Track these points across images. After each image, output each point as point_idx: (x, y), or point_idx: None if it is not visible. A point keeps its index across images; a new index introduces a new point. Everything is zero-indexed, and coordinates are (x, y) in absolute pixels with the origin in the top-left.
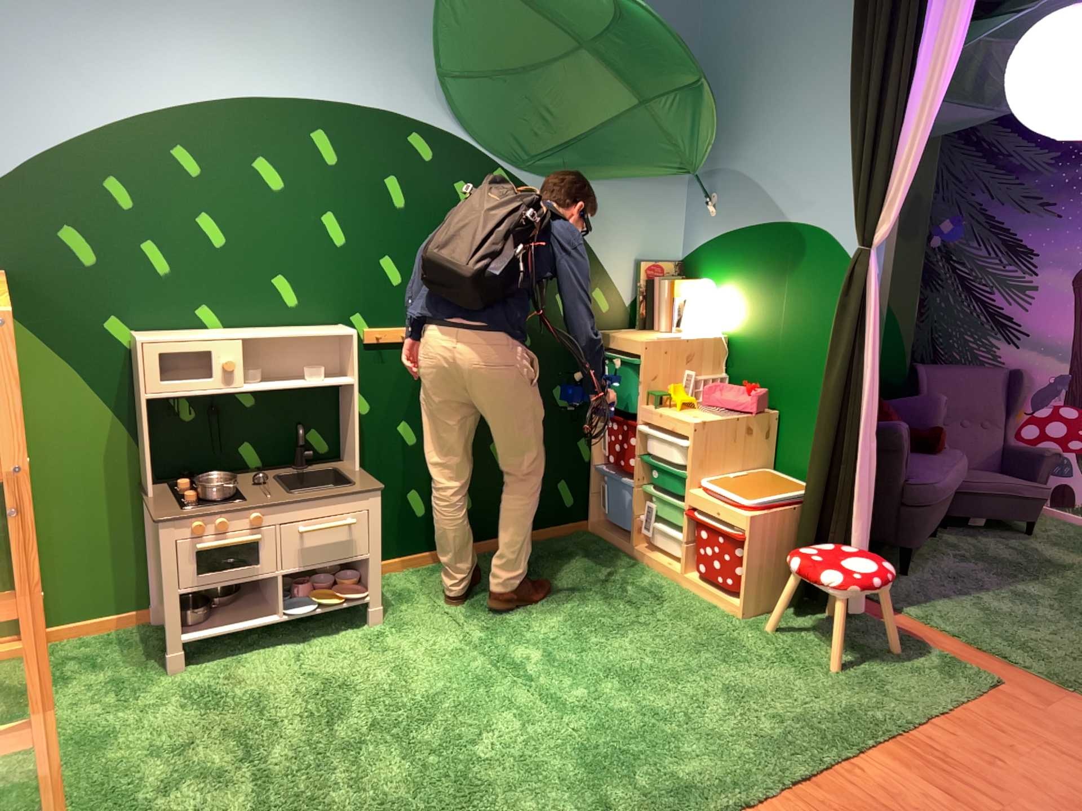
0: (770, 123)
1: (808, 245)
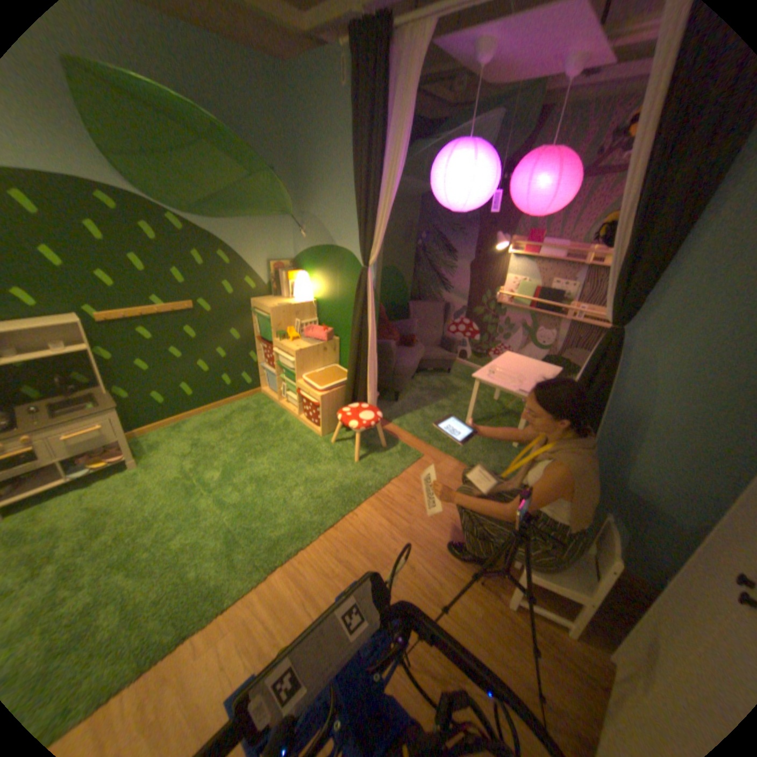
0: (327, 188)
1: (348, 258)
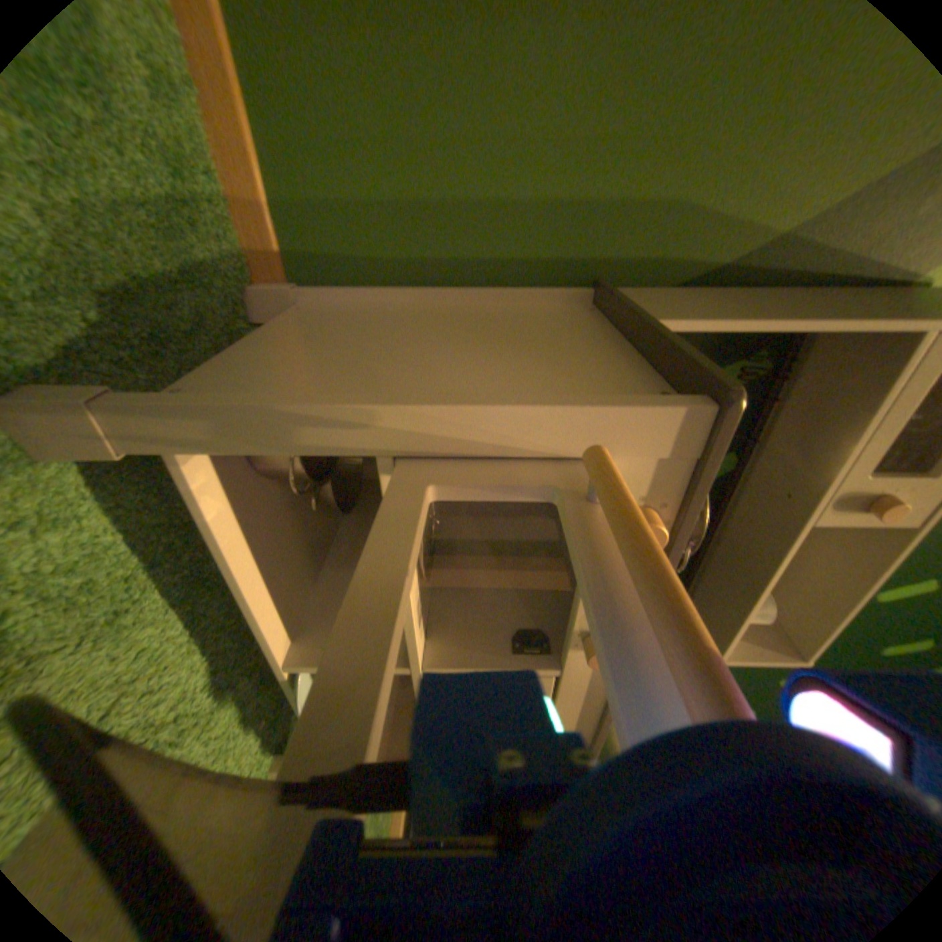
0: None
1: None
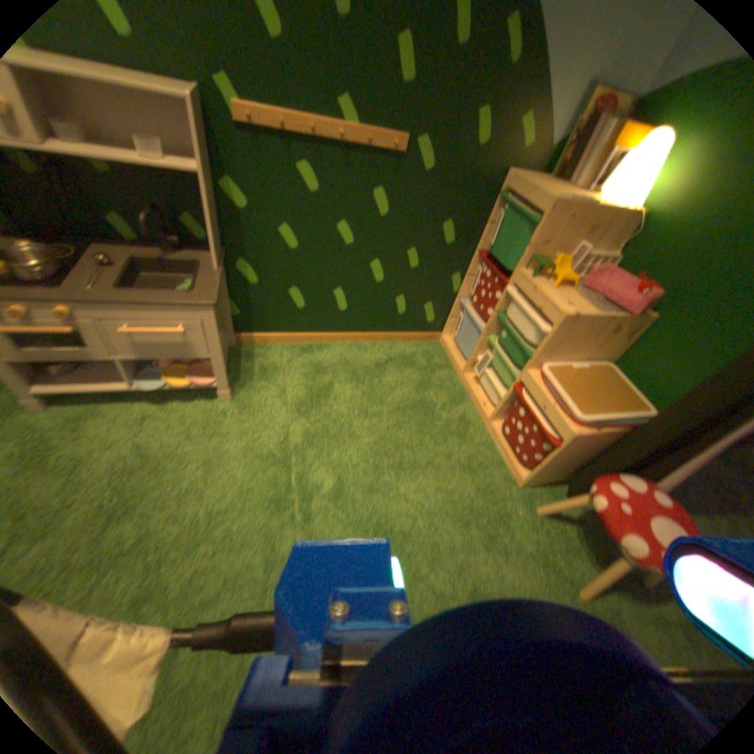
0: None
1: None
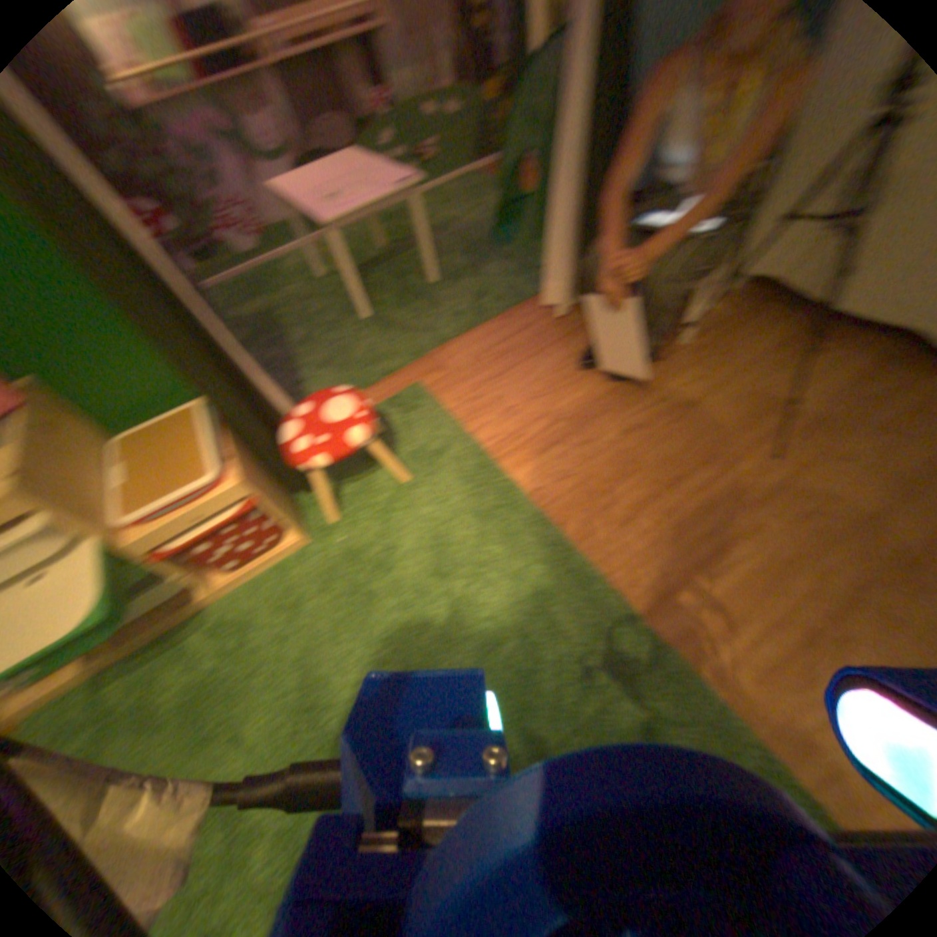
0: None
1: None
